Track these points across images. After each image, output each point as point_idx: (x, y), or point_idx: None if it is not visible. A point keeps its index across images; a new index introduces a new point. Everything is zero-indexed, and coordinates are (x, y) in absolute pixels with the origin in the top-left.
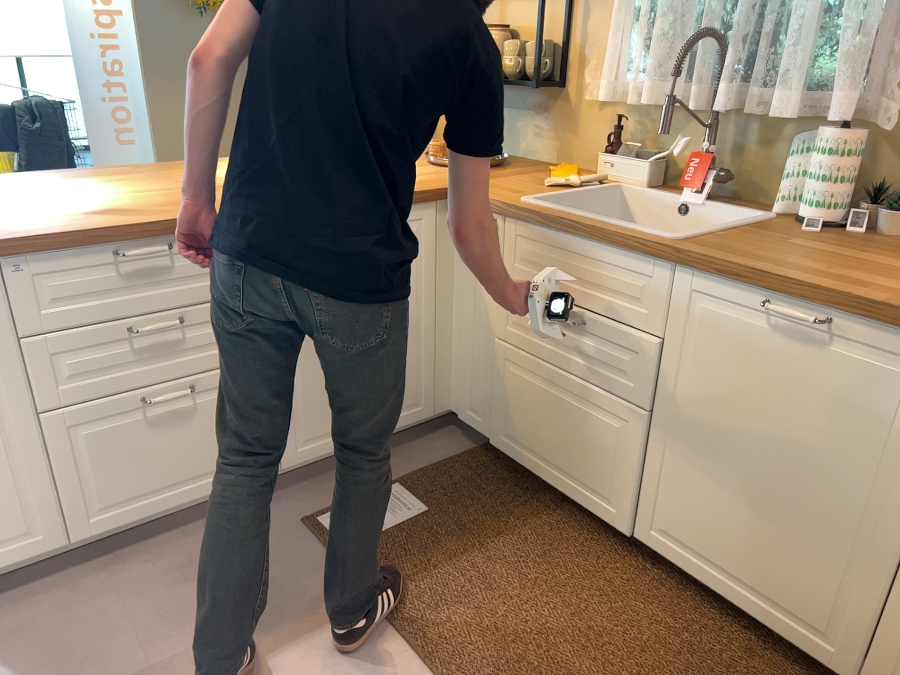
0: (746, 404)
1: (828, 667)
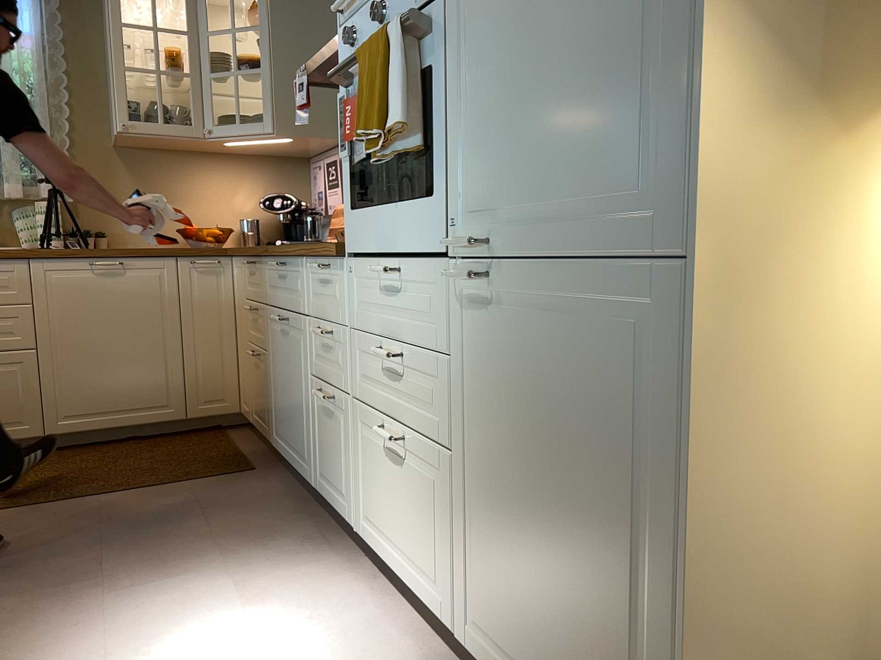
0: (94, 317)
1: (173, 420)
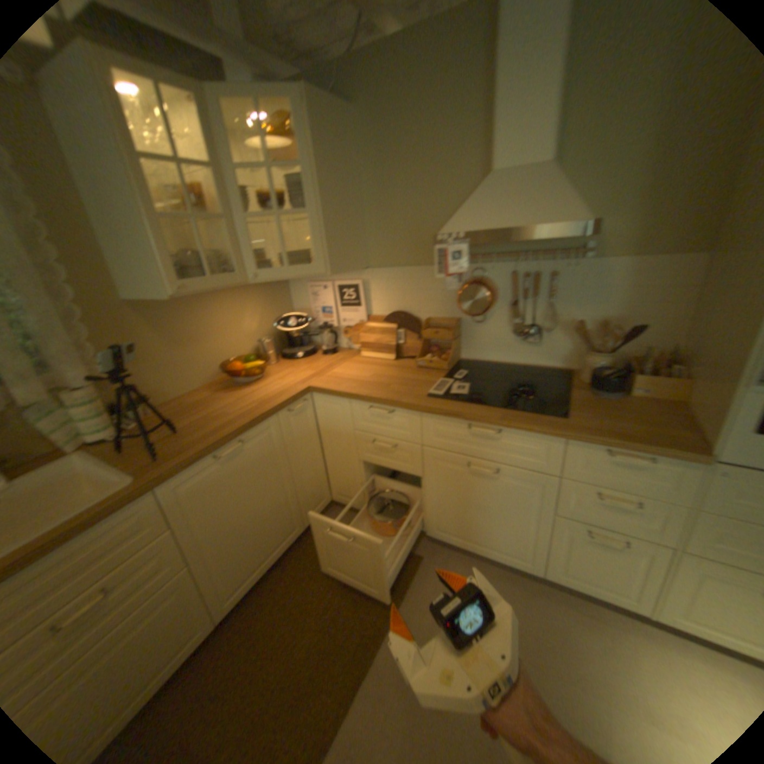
0: (231, 501)
1: (299, 536)
